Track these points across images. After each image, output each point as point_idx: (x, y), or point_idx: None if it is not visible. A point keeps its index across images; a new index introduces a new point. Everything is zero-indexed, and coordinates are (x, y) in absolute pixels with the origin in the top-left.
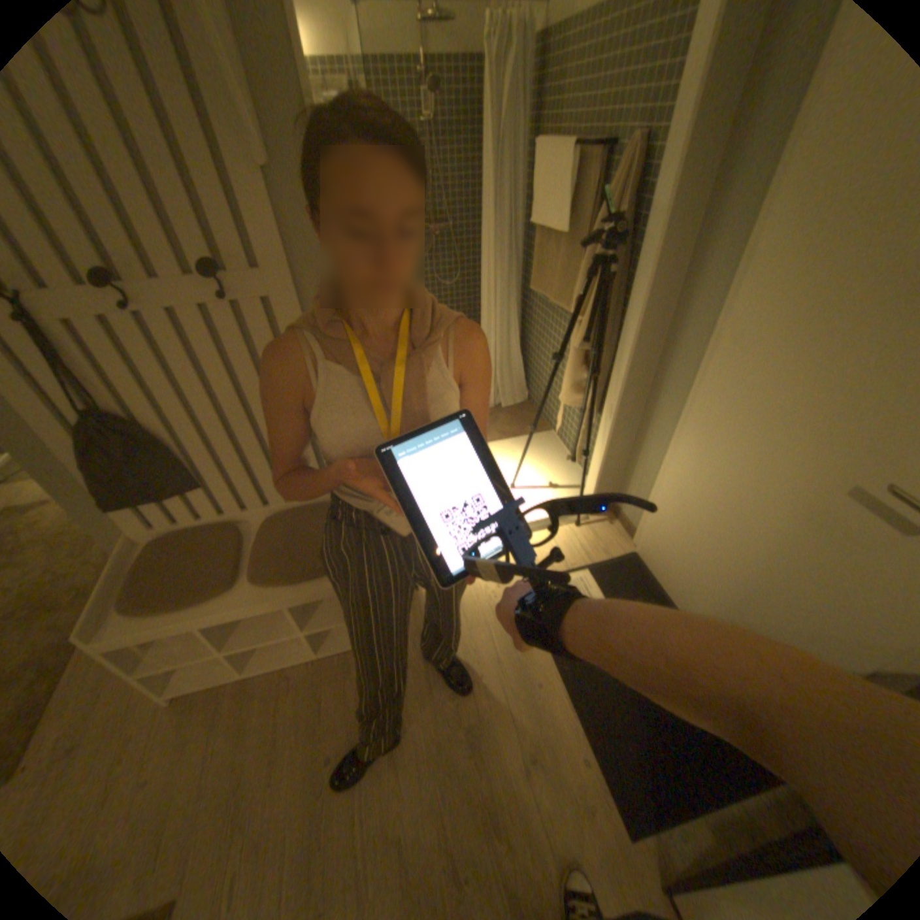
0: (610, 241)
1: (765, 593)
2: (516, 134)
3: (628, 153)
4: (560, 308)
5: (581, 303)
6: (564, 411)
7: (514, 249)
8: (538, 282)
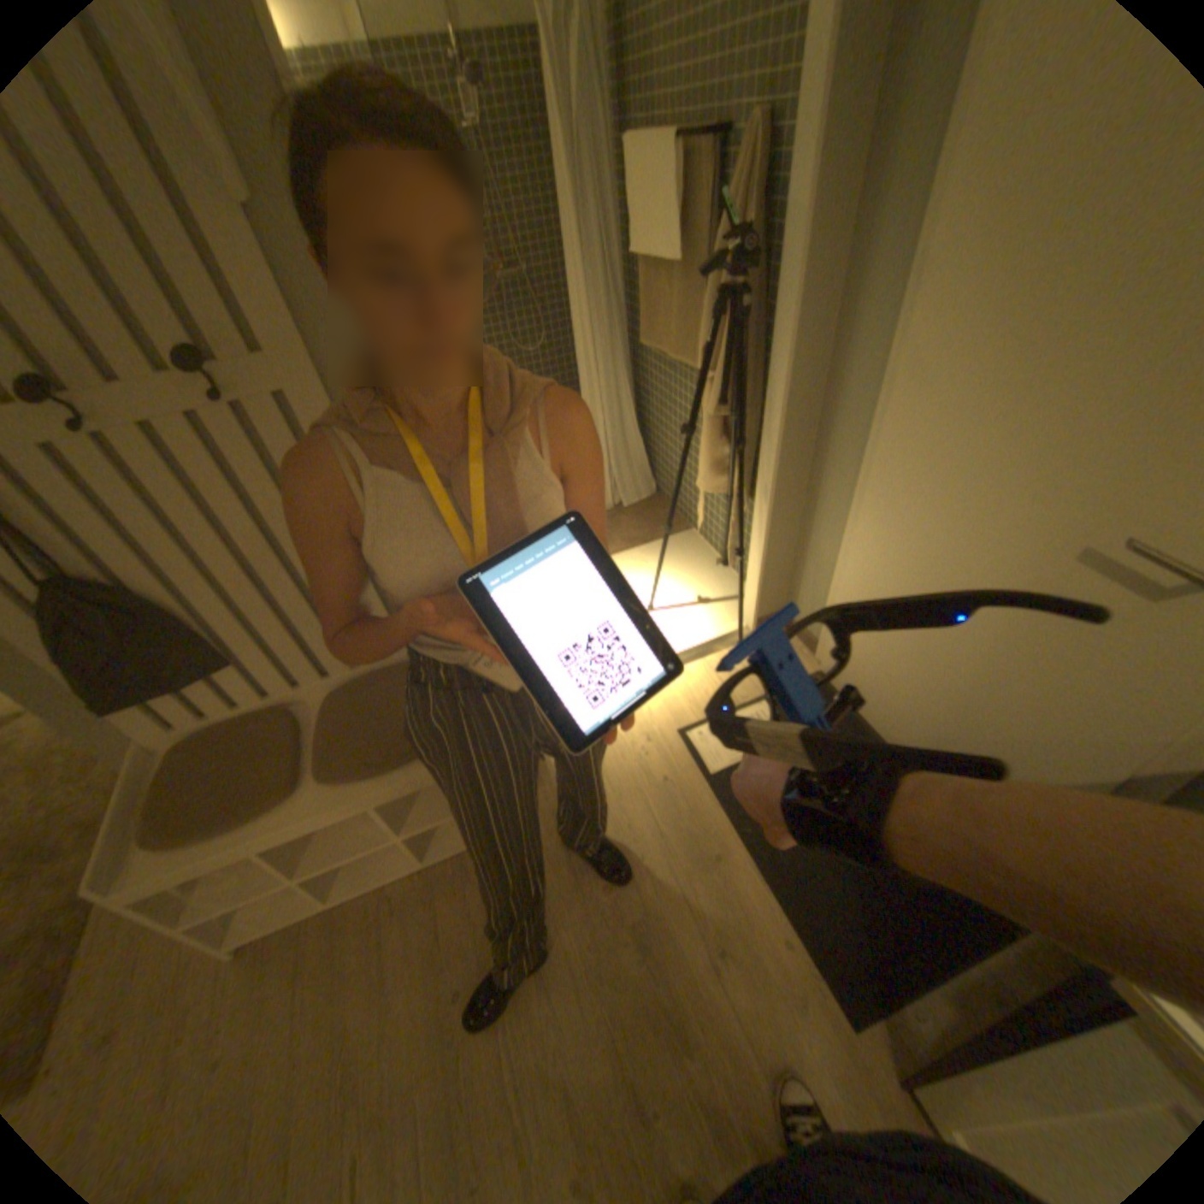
0: (737, 266)
1: (986, 699)
2: (594, 133)
3: (747, 142)
4: (683, 364)
5: (710, 353)
6: (705, 501)
7: (613, 292)
8: (649, 333)
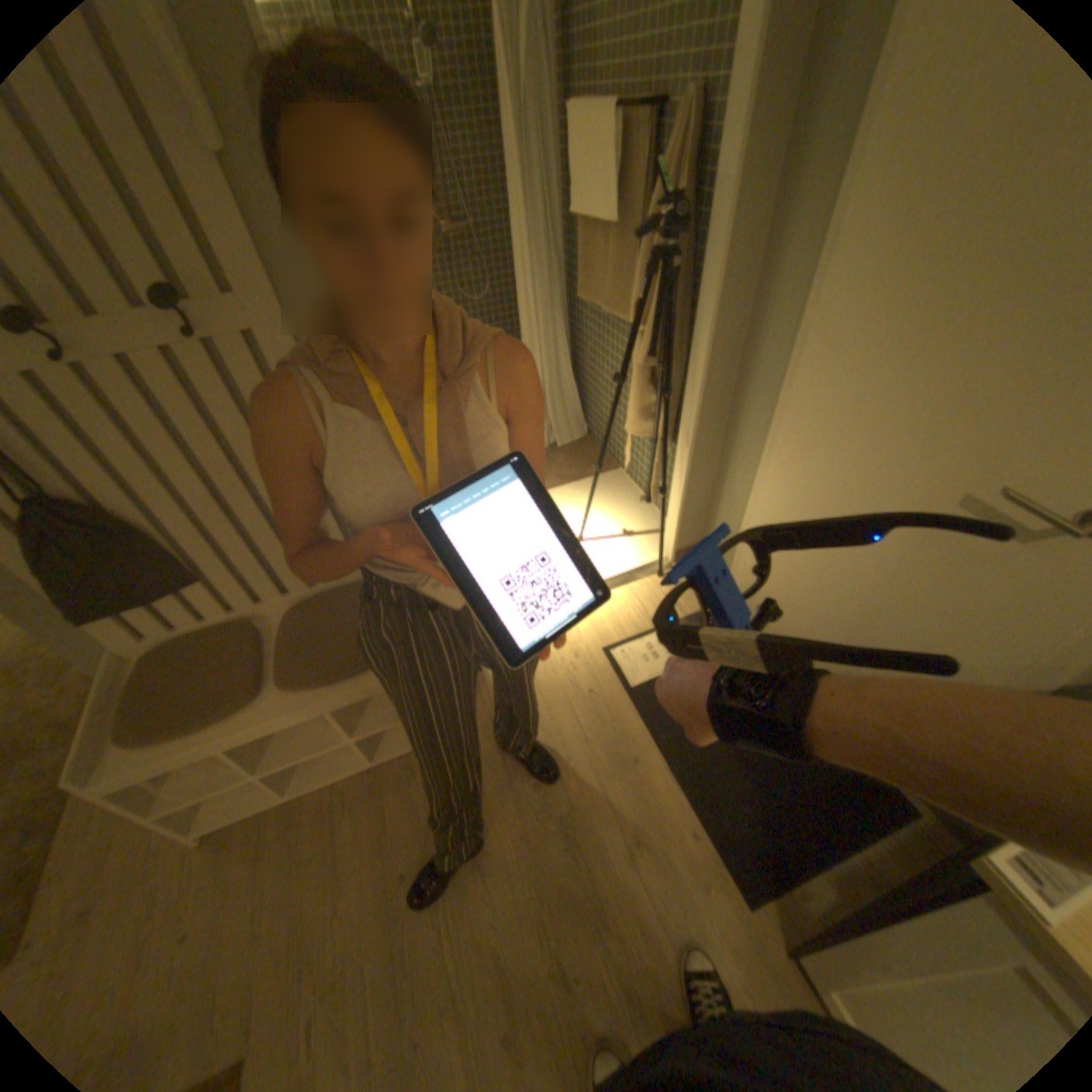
0: (668, 229)
1: (874, 625)
2: (540, 99)
3: (682, 115)
4: (616, 318)
5: (642, 309)
6: (632, 444)
7: (554, 249)
8: (586, 289)
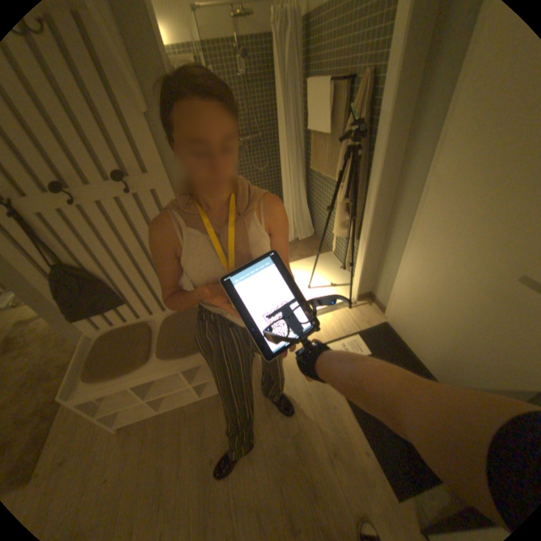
0: (356, 136)
1: (470, 343)
2: (294, 77)
3: (363, 82)
4: (329, 178)
5: (341, 175)
6: (336, 239)
7: (299, 145)
8: (314, 164)
